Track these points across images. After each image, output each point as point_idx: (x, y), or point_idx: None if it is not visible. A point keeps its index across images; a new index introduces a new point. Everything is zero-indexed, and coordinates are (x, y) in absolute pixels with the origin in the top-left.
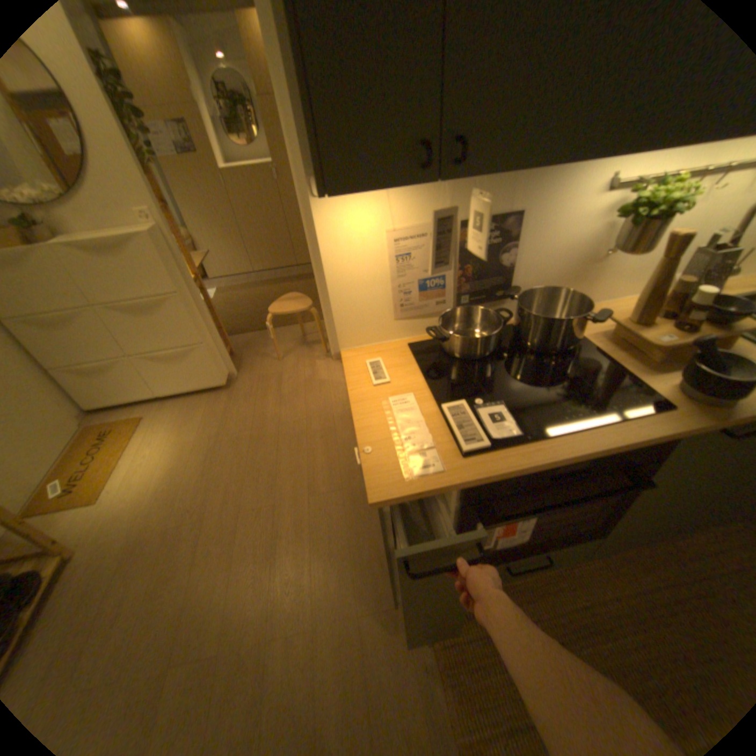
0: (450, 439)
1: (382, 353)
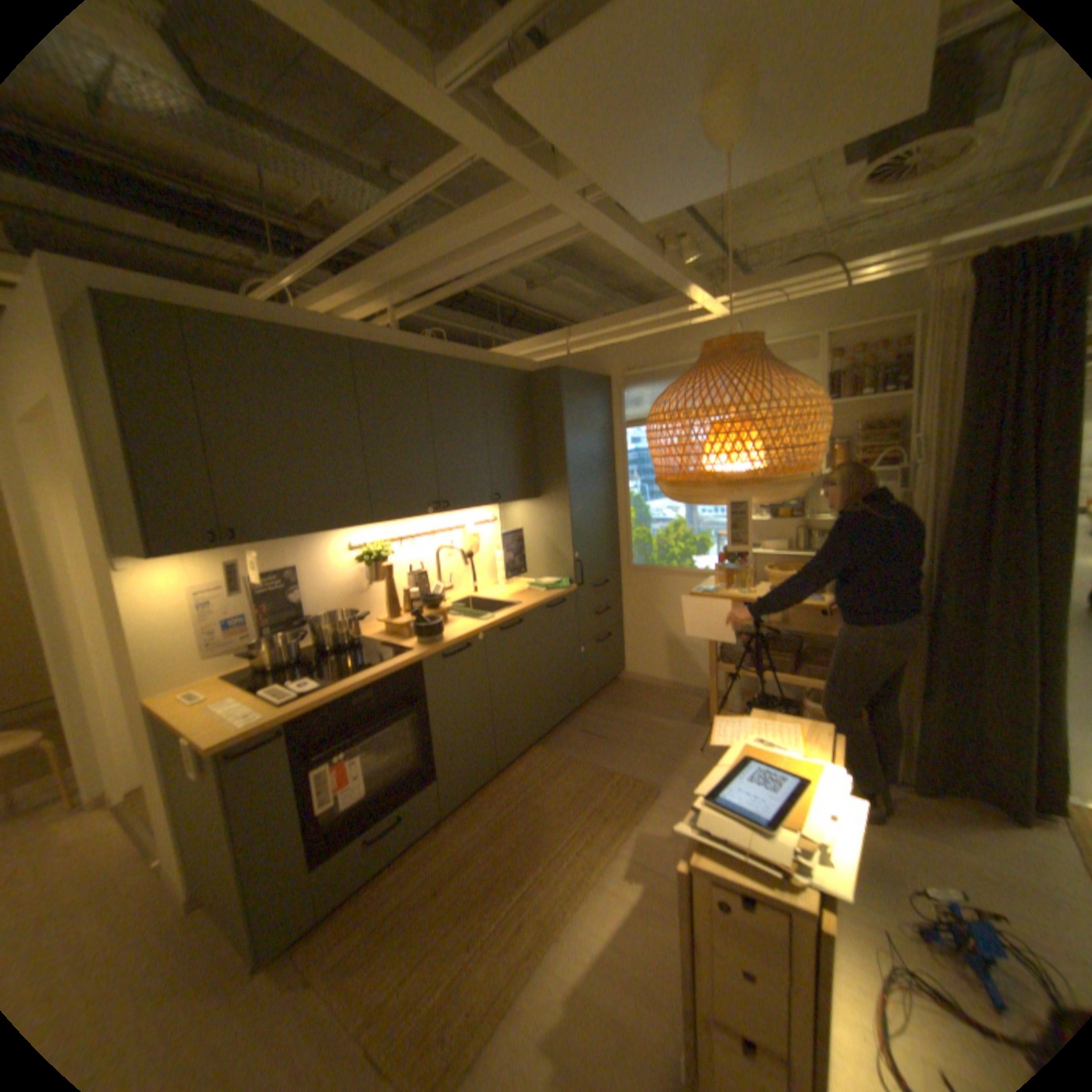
0: (266, 708)
1: (193, 692)
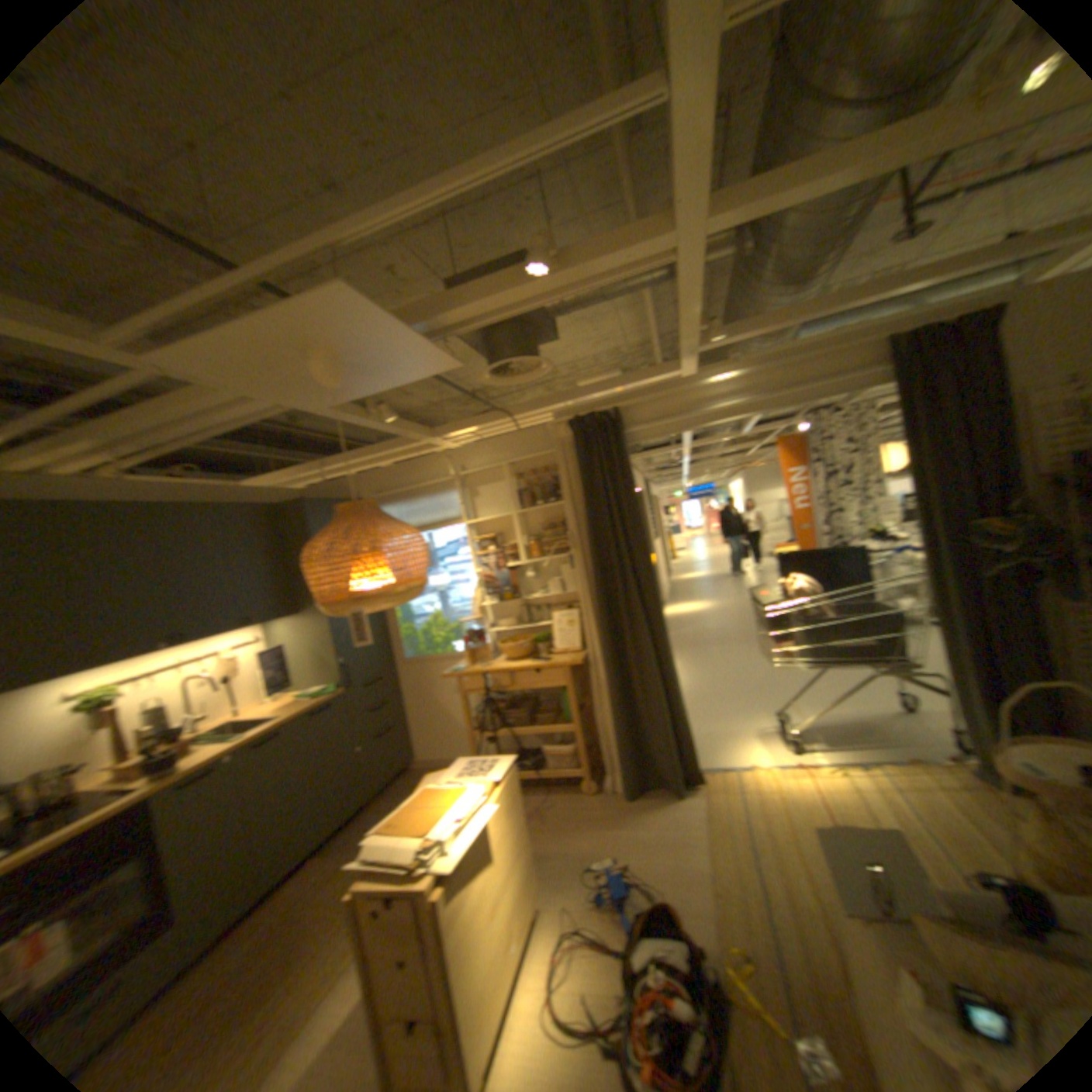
0: None
1: None
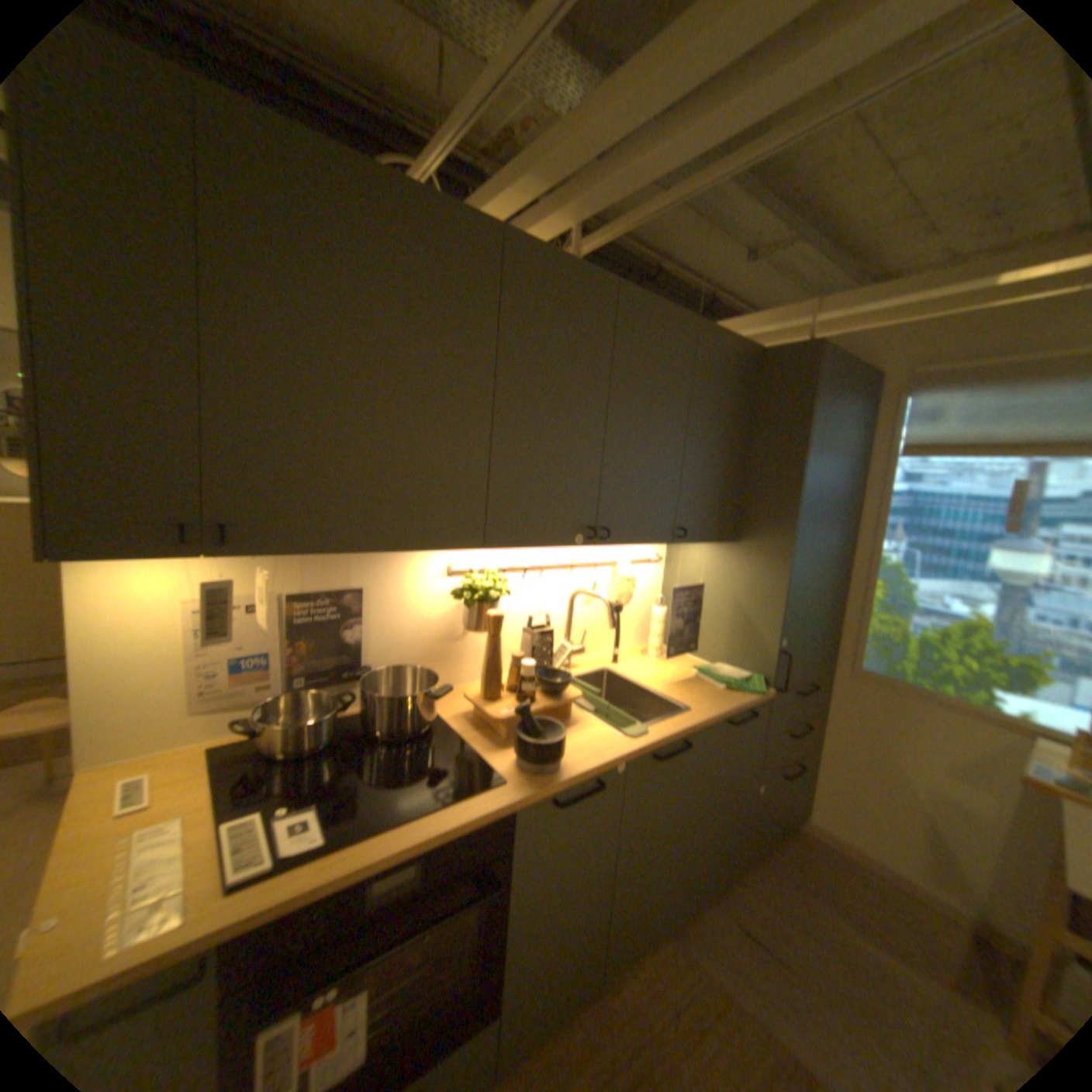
0: (214, 876)
1: (157, 769)
